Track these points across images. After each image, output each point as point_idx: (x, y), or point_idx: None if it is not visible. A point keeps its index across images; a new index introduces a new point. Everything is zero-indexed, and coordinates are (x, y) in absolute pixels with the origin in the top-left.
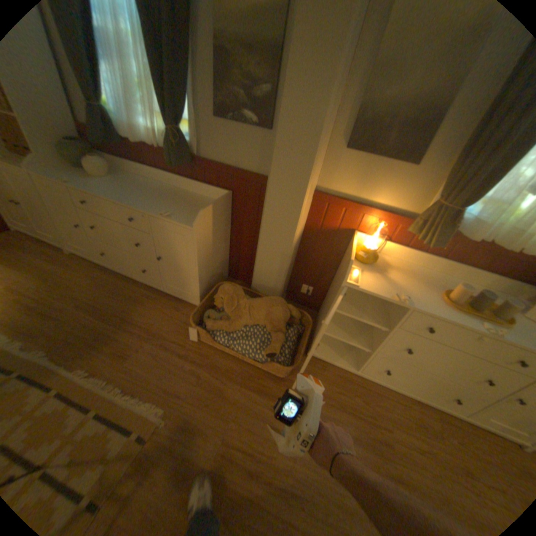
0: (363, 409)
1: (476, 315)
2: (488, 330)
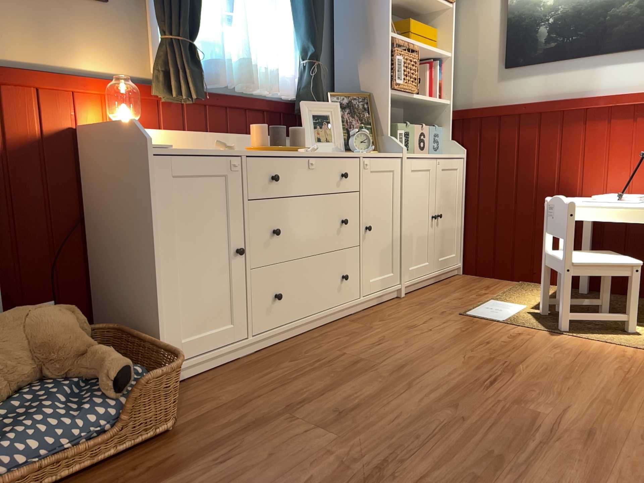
0: (299, 366)
1: (286, 147)
2: (305, 151)
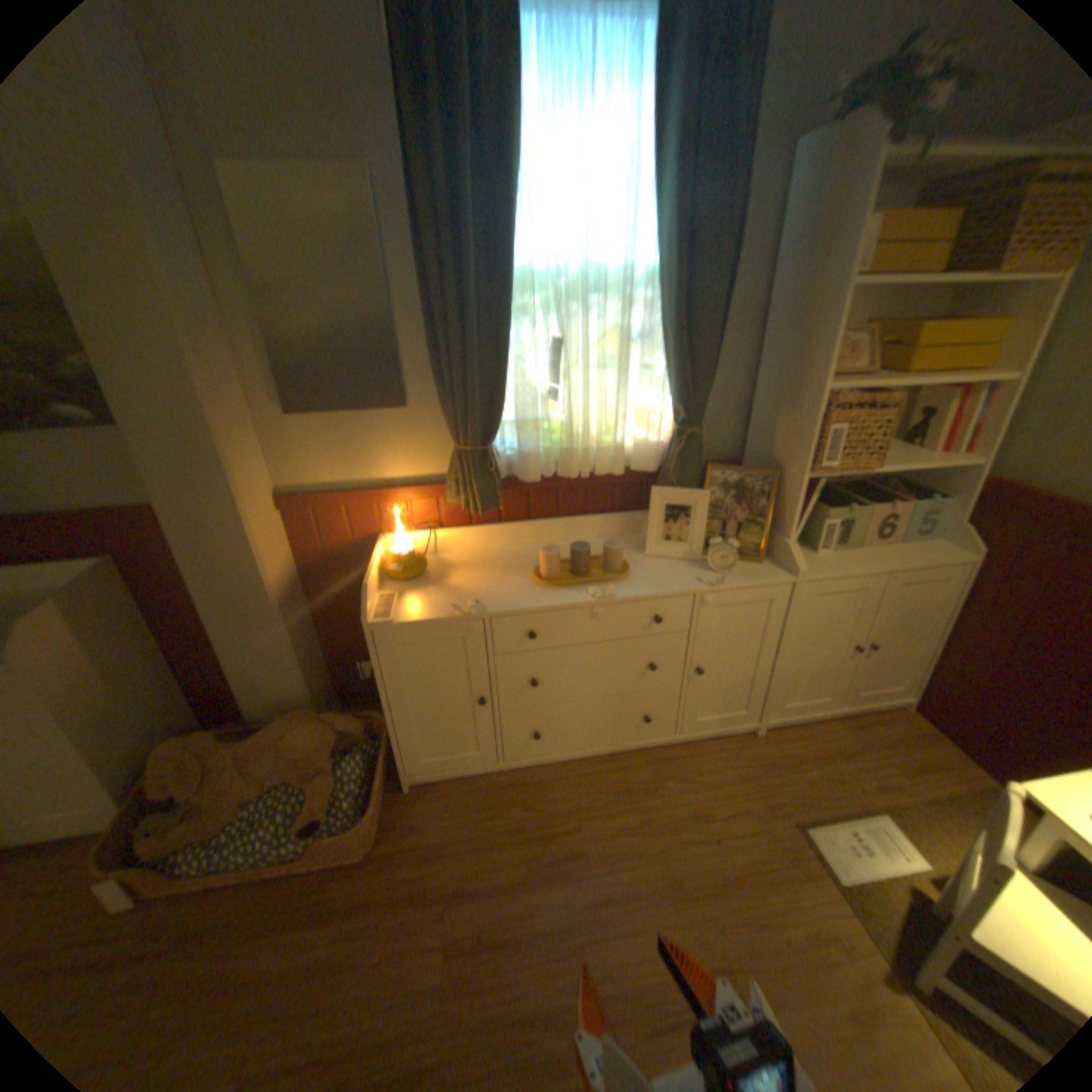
0: (524, 824)
1: (575, 583)
2: (593, 597)
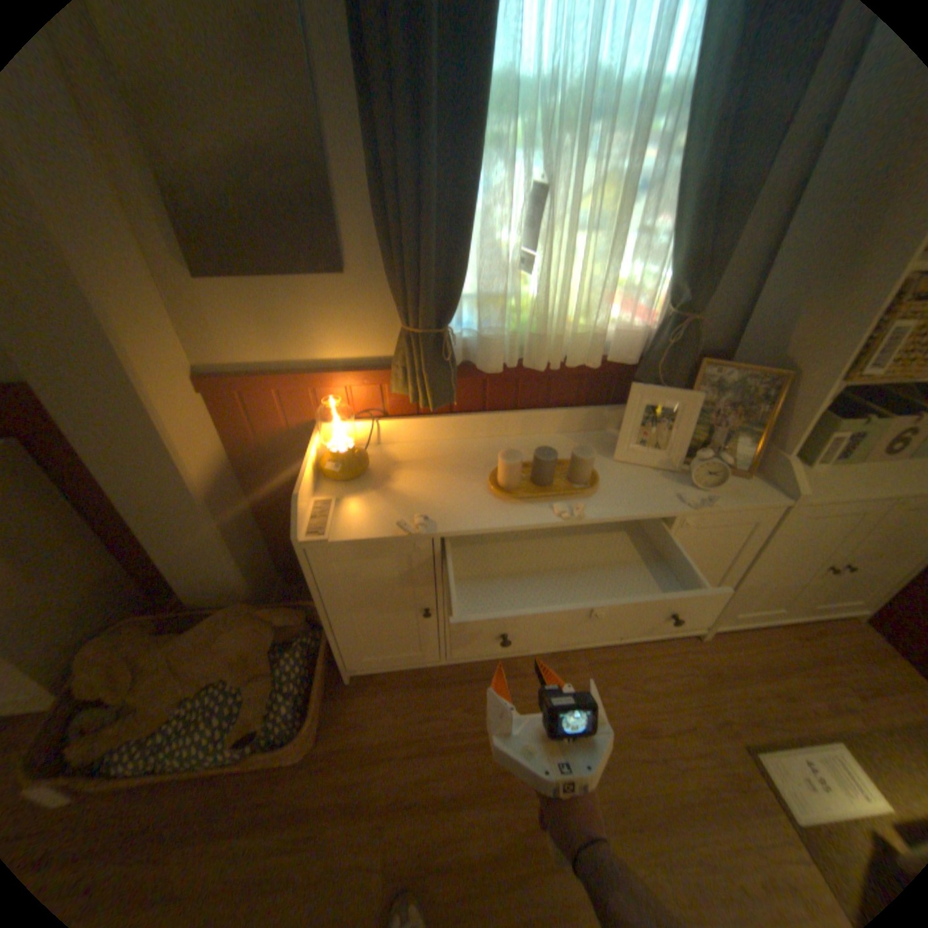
0: (466, 727)
1: (539, 496)
2: (560, 516)
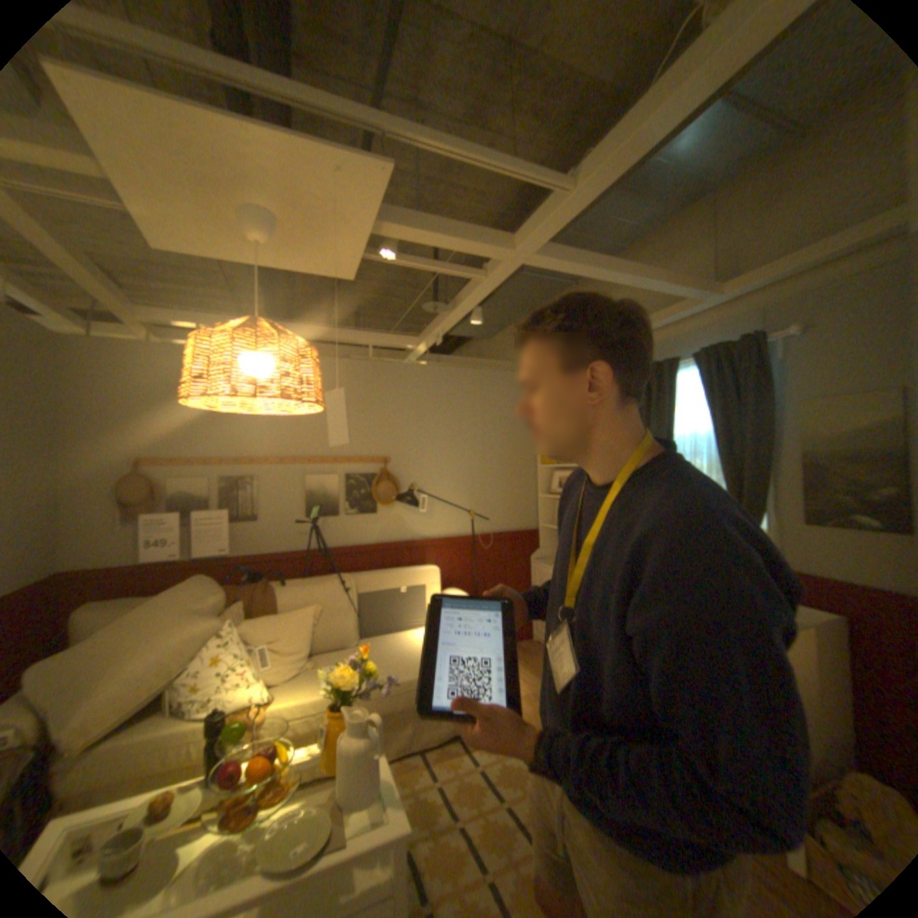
0: None
1: None
2: None
